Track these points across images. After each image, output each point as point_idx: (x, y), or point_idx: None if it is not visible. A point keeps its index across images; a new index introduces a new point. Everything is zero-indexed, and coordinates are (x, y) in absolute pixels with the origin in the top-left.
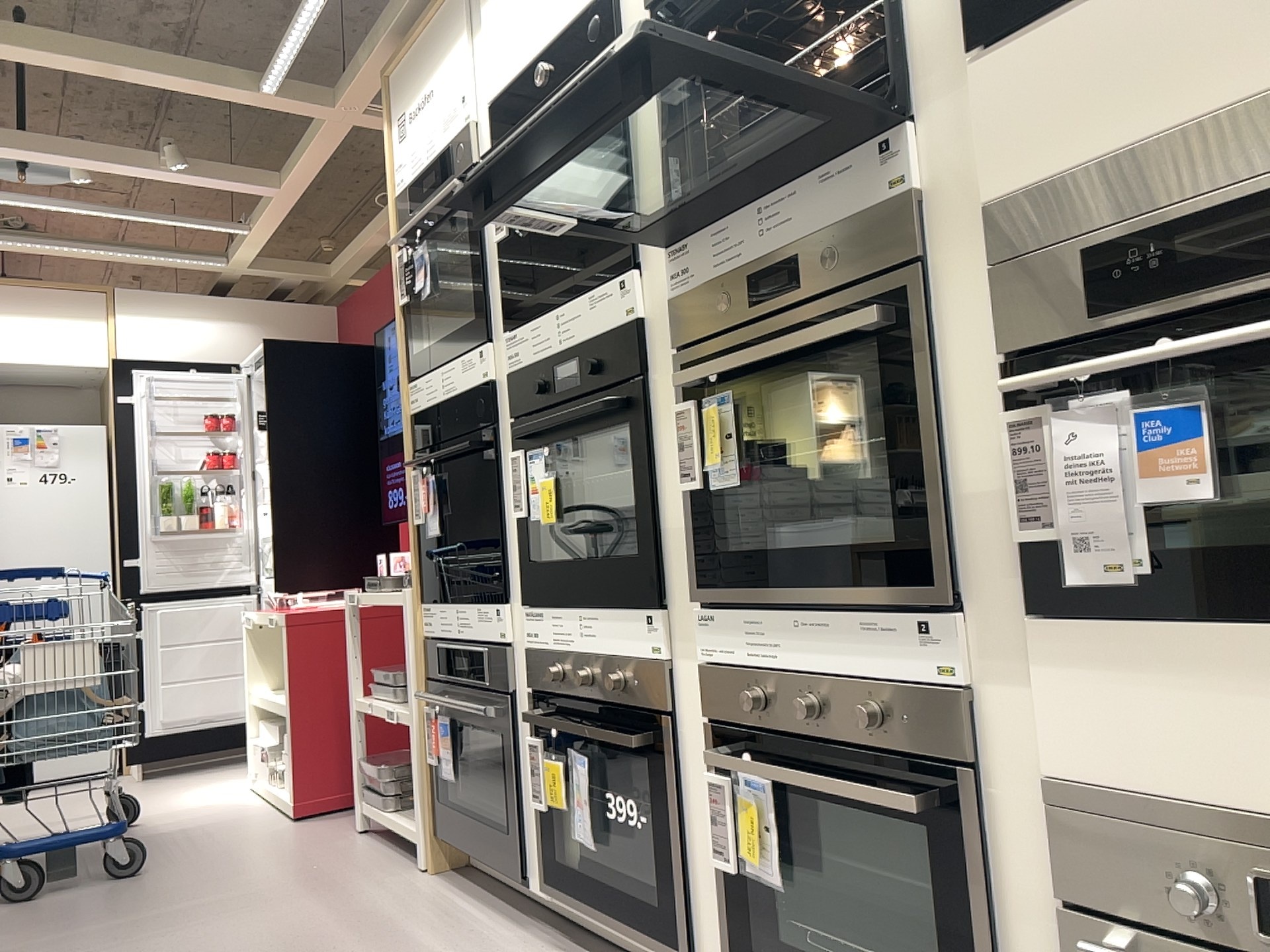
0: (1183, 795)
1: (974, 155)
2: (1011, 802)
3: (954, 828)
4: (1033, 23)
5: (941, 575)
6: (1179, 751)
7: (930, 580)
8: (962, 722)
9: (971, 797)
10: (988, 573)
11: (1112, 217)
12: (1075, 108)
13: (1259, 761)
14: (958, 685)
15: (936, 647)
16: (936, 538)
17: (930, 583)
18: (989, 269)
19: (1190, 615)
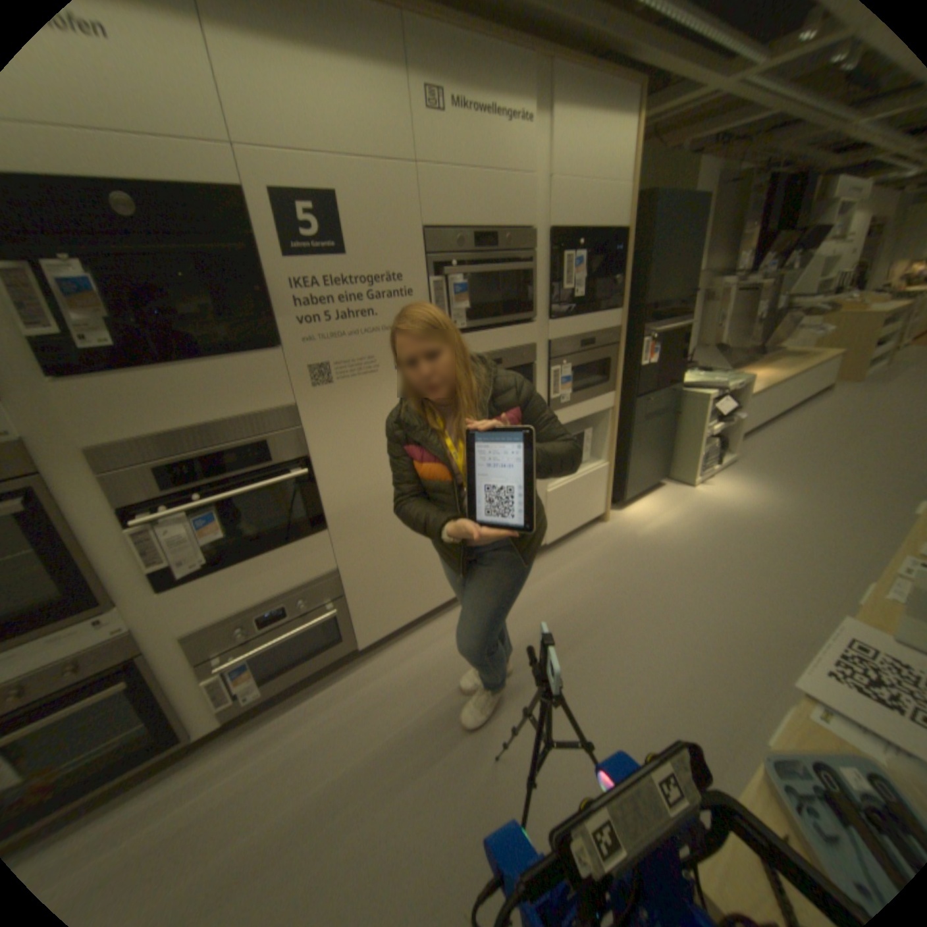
0: (225, 616)
1: (67, 427)
2: (156, 655)
3: (138, 681)
4: (90, 372)
5: (98, 602)
6: (222, 606)
7: (91, 606)
8: (126, 645)
9: (138, 666)
10: (122, 590)
11: (159, 457)
12: (131, 415)
13: (245, 596)
14: (120, 635)
15: (103, 628)
16: (90, 589)
17: (91, 607)
18: (89, 475)
19: (217, 570)
